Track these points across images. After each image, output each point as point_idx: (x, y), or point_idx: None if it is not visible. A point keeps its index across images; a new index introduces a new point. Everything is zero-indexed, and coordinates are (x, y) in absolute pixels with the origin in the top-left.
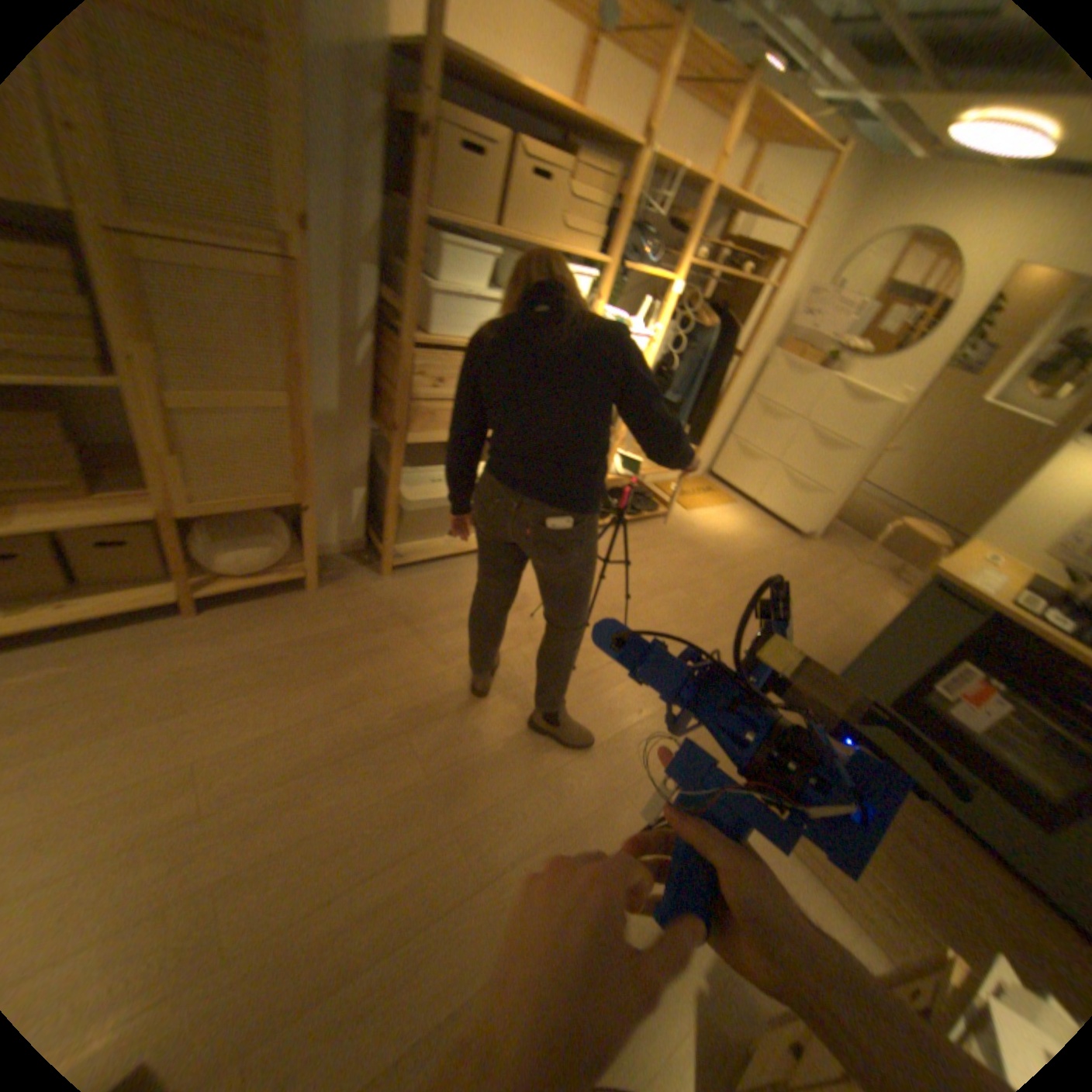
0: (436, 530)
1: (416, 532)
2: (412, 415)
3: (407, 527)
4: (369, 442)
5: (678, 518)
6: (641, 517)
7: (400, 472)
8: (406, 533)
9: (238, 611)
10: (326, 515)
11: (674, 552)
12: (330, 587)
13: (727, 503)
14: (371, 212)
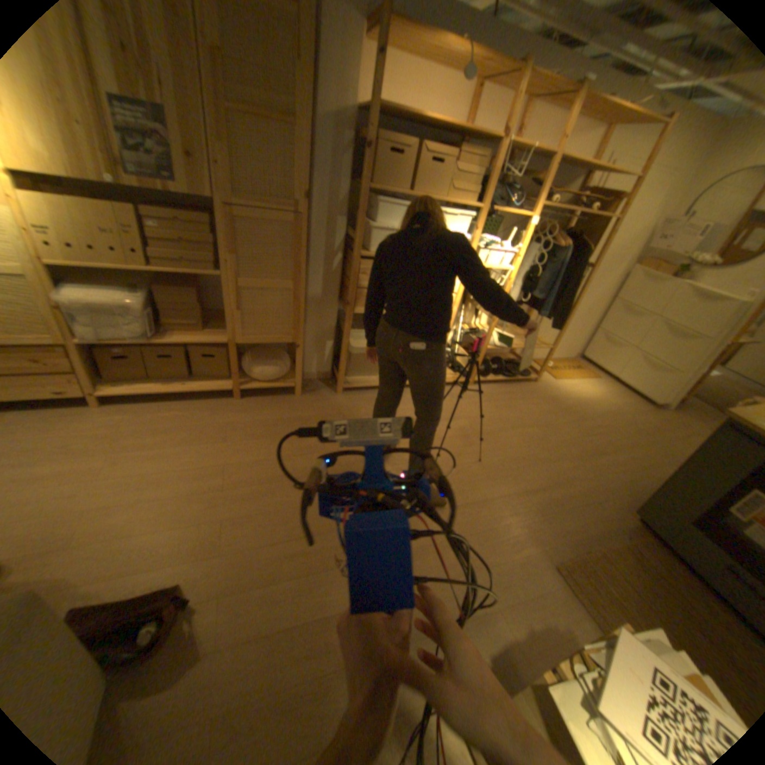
0: (371, 370)
1: (358, 369)
2: (357, 297)
3: (353, 366)
4: (336, 315)
5: (548, 383)
6: (516, 379)
7: (351, 332)
8: (352, 370)
9: (259, 401)
10: (310, 355)
11: (538, 404)
12: (307, 396)
13: (592, 377)
14: (347, 191)
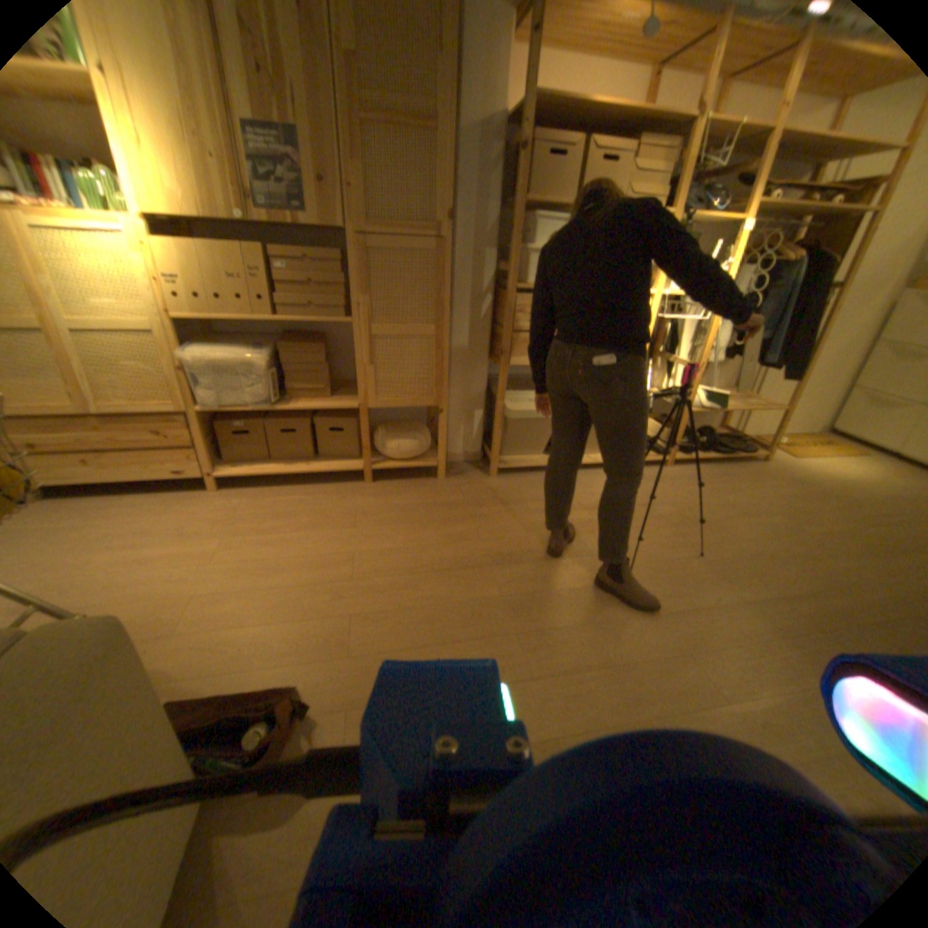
0: (532, 443)
1: (516, 442)
2: (513, 340)
3: (509, 436)
4: (485, 372)
5: (785, 461)
6: (736, 455)
7: (505, 391)
8: (508, 442)
9: (393, 481)
10: (454, 426)
11: (776, 486)
12: (451, 476)
13: (855, 454)
14: (496, 218)
